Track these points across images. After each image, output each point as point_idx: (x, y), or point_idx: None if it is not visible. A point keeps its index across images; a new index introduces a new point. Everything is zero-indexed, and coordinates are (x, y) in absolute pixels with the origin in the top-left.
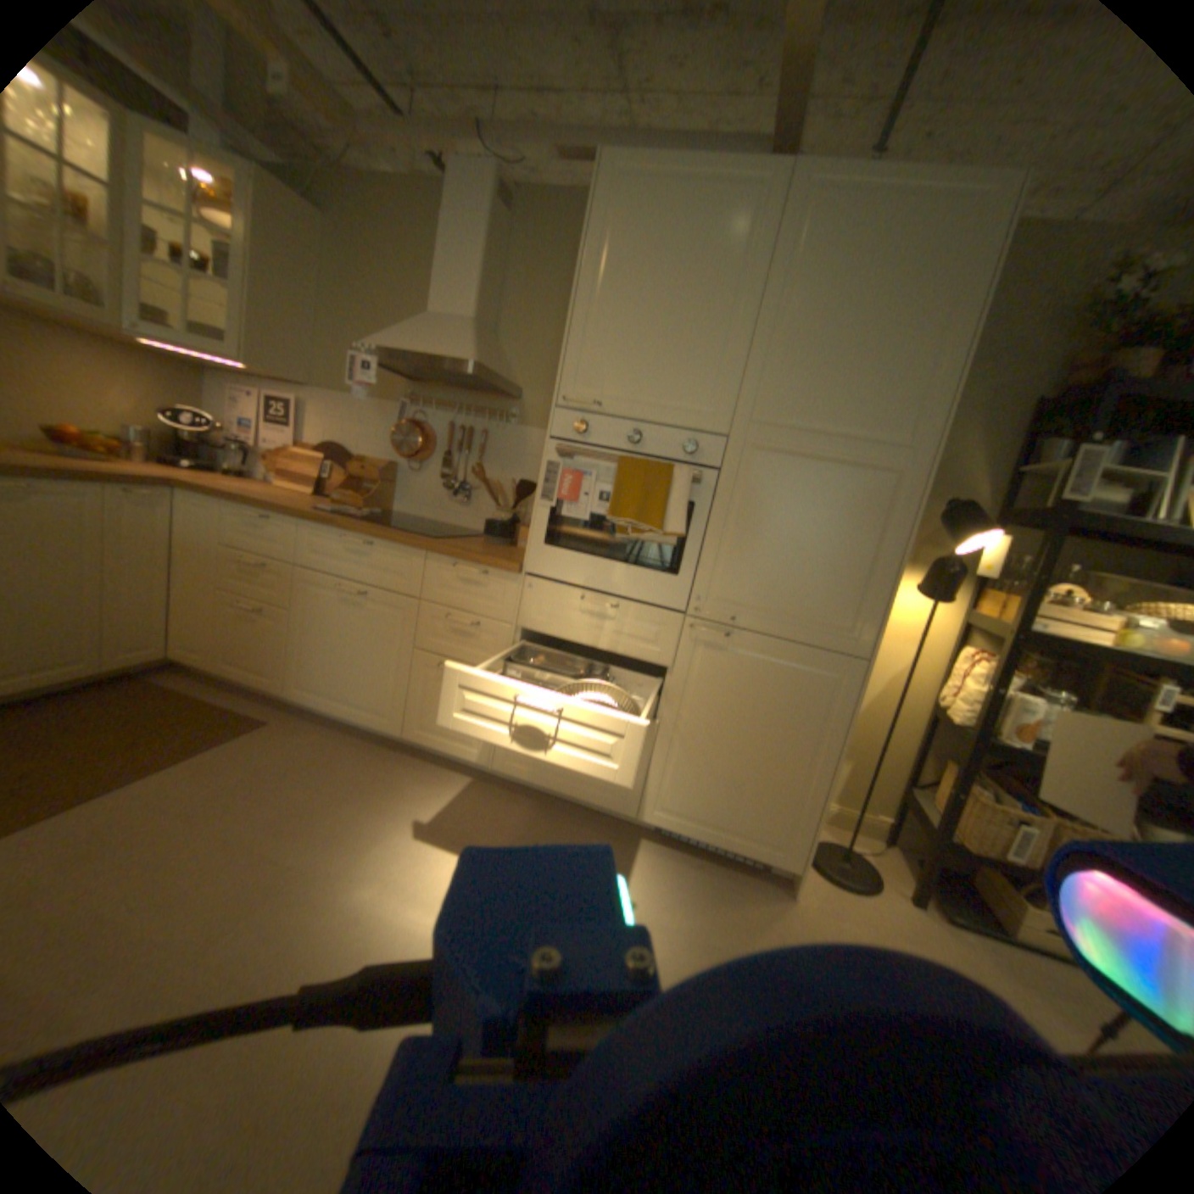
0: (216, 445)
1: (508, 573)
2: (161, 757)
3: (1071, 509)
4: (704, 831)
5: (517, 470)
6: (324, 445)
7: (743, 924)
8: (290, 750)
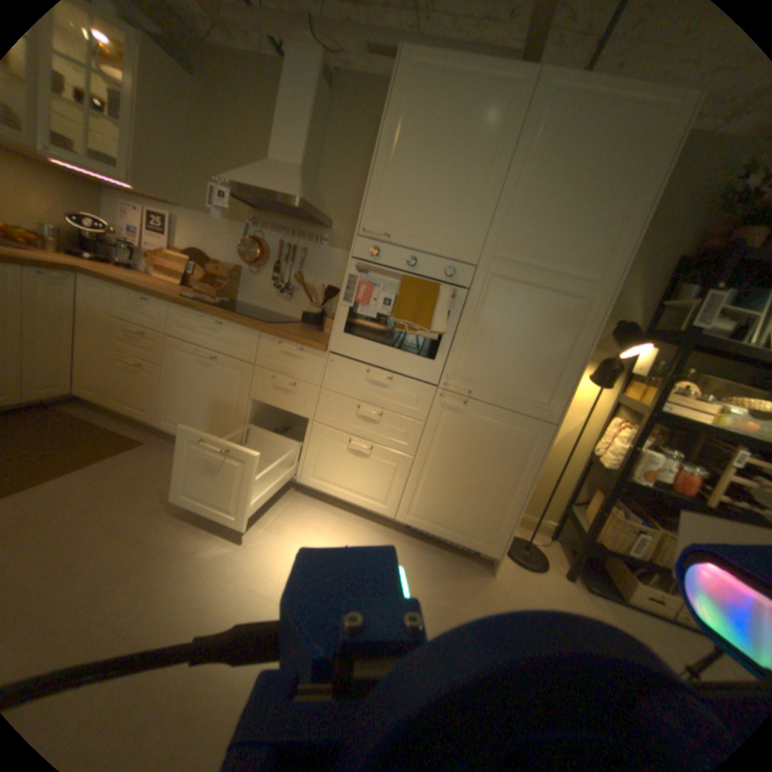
0: (111, 243)
1: (318, 350)
2: (66, 464)
3: (697, 333)
4: (439, 529)
5: (326, 278)
6: (189, 249)
7: (461, 590)
8: (160, 463)
